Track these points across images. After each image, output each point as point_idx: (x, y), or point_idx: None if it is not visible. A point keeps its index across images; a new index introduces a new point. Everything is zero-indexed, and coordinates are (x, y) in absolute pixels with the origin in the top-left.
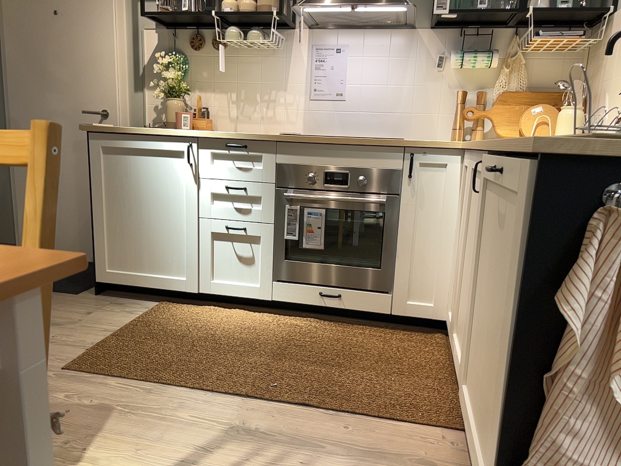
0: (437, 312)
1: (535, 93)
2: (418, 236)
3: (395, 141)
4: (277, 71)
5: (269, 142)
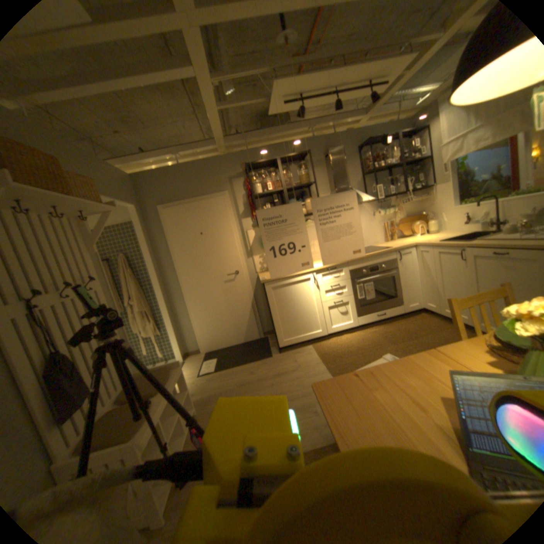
0: (419, 305)
1: (409, 216)
2: (406, 280)
3: (392, 248)
4: (312, 232)
5: (345, 262)
